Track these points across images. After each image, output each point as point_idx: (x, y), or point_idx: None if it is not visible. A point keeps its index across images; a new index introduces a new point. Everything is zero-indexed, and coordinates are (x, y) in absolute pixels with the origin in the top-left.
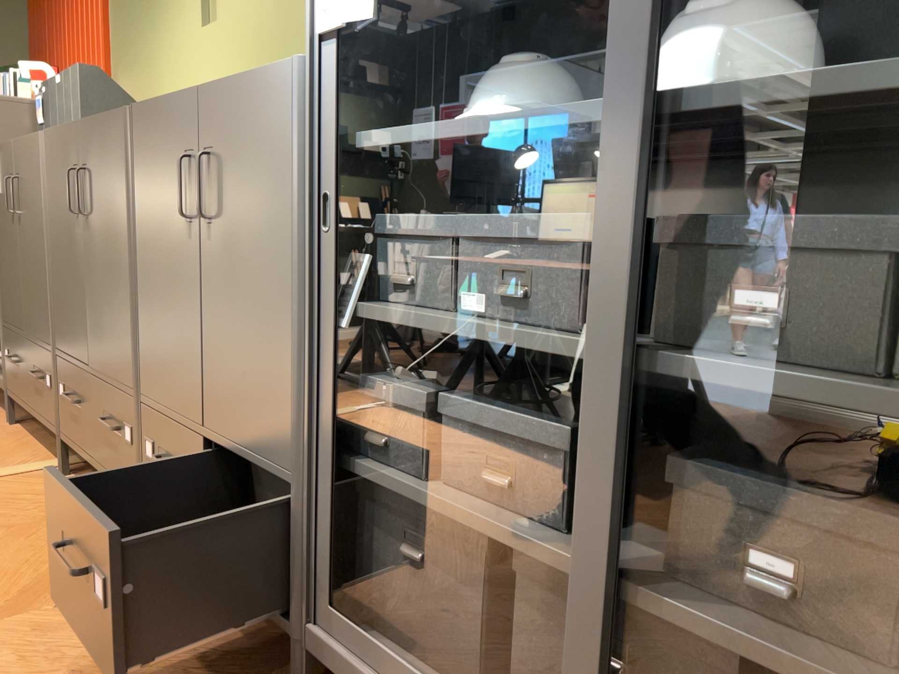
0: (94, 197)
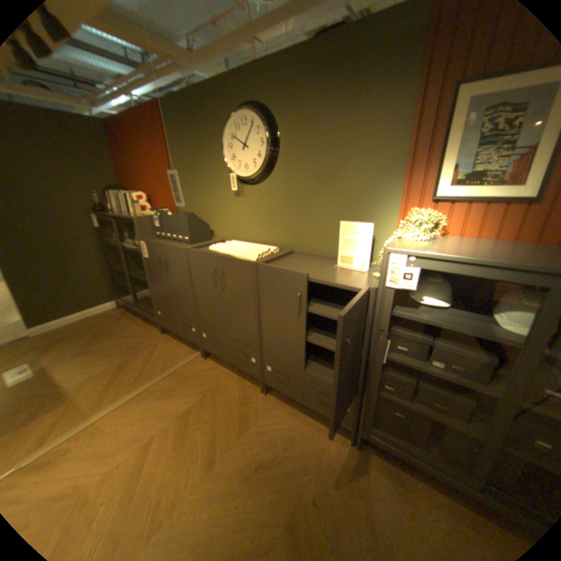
0: (228, 284)
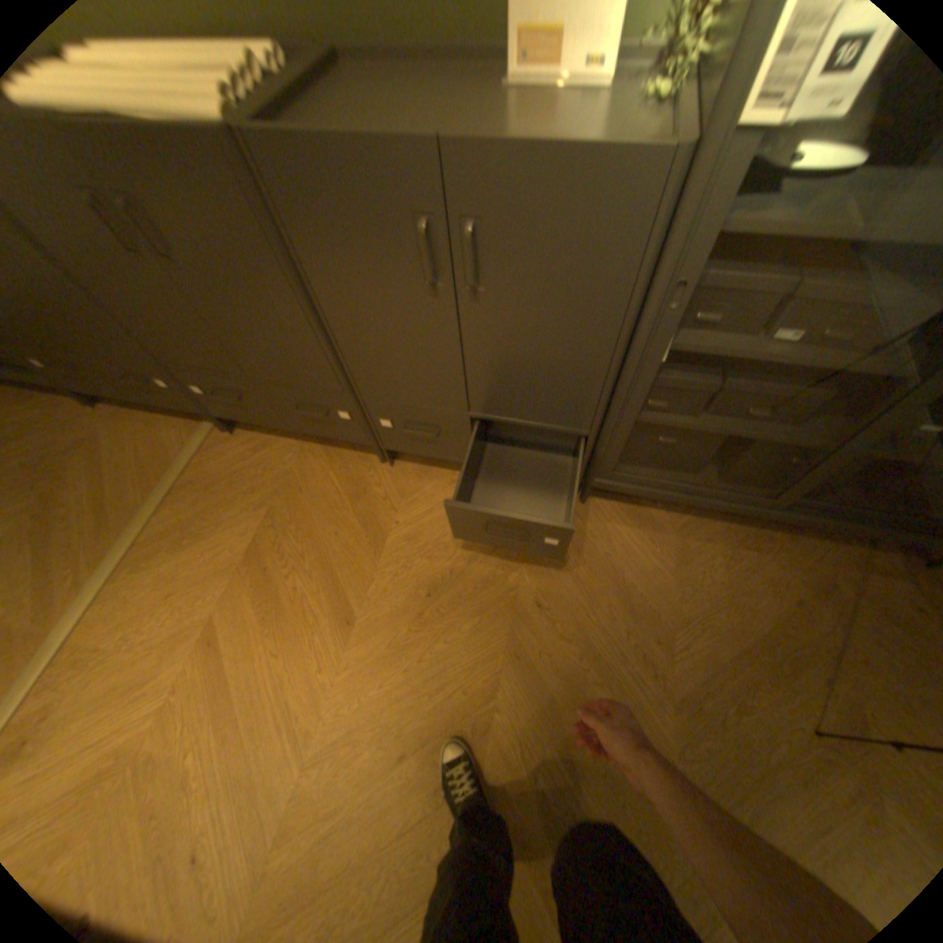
0: (177, 238)
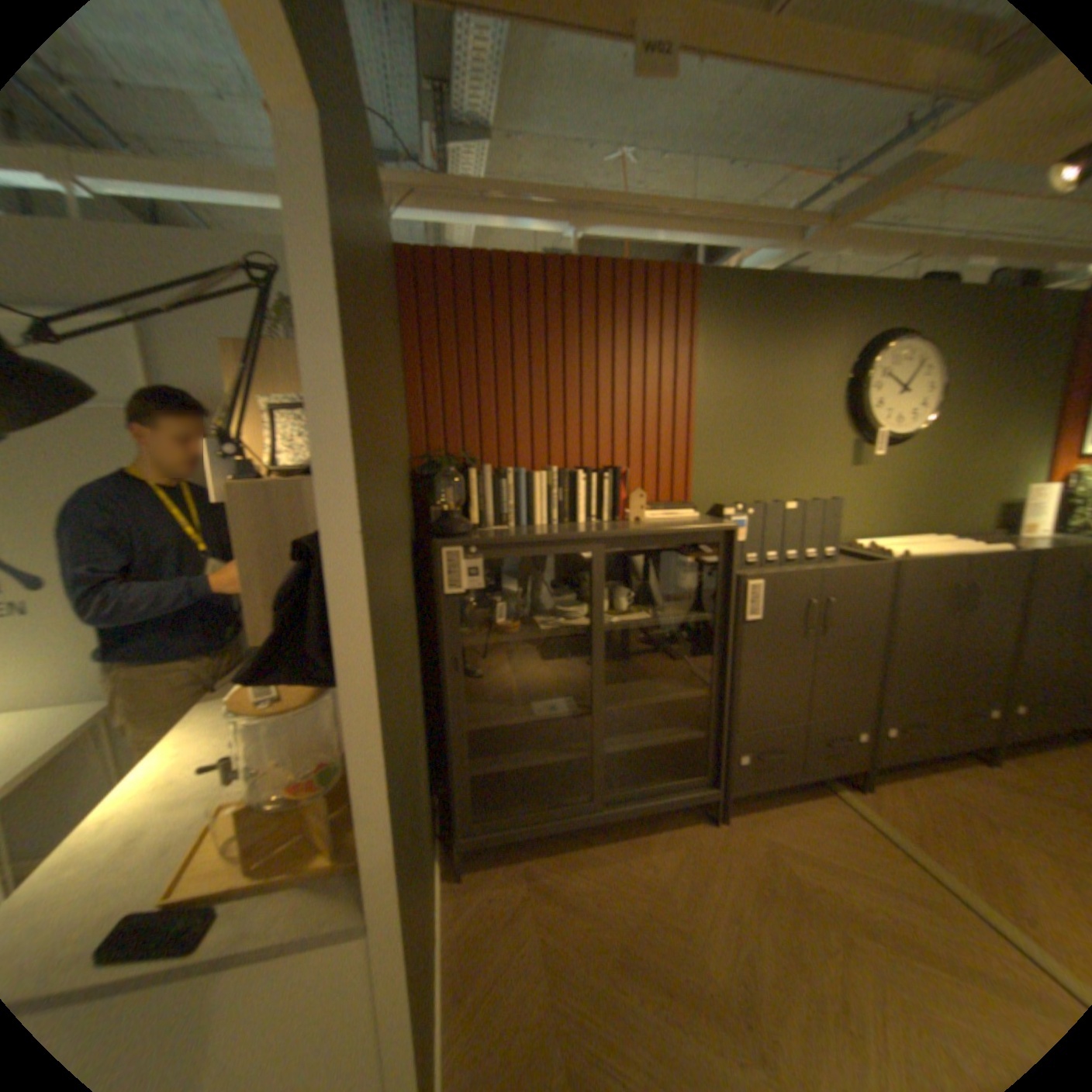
0: (984, 599)
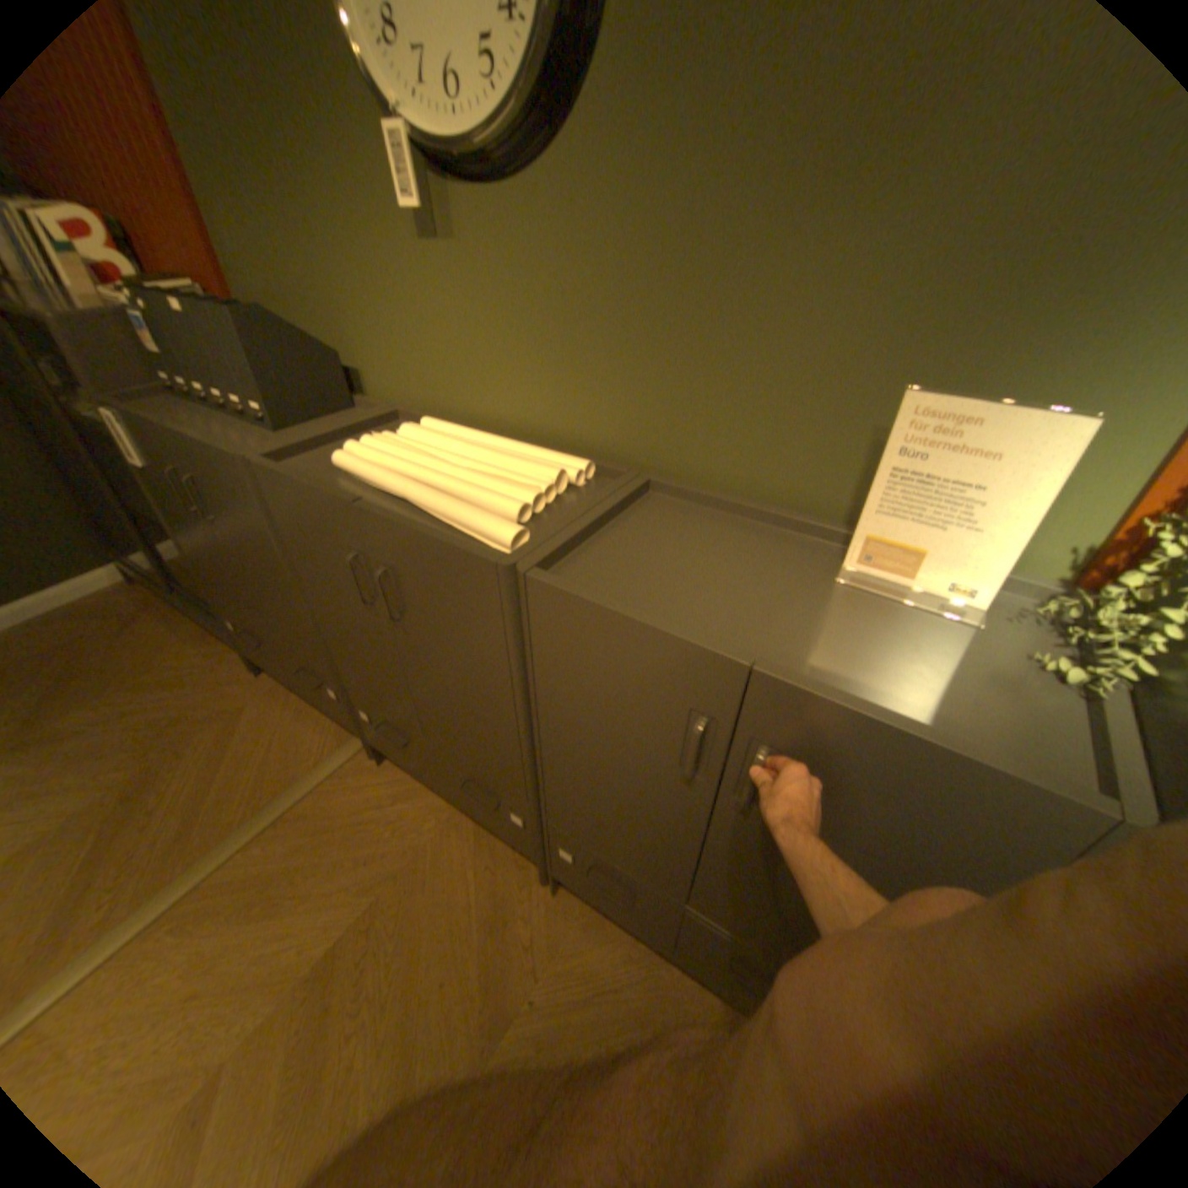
0: (417, 609)
